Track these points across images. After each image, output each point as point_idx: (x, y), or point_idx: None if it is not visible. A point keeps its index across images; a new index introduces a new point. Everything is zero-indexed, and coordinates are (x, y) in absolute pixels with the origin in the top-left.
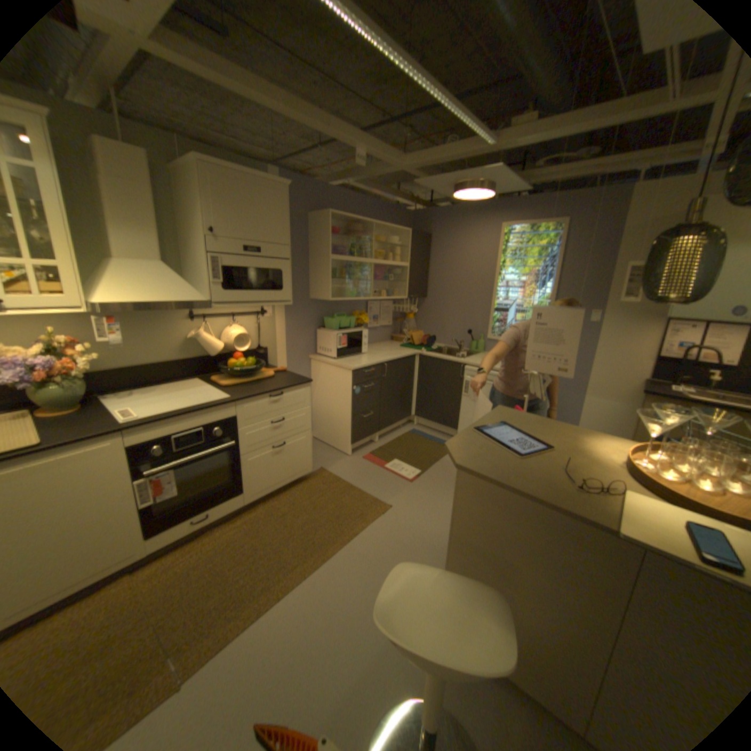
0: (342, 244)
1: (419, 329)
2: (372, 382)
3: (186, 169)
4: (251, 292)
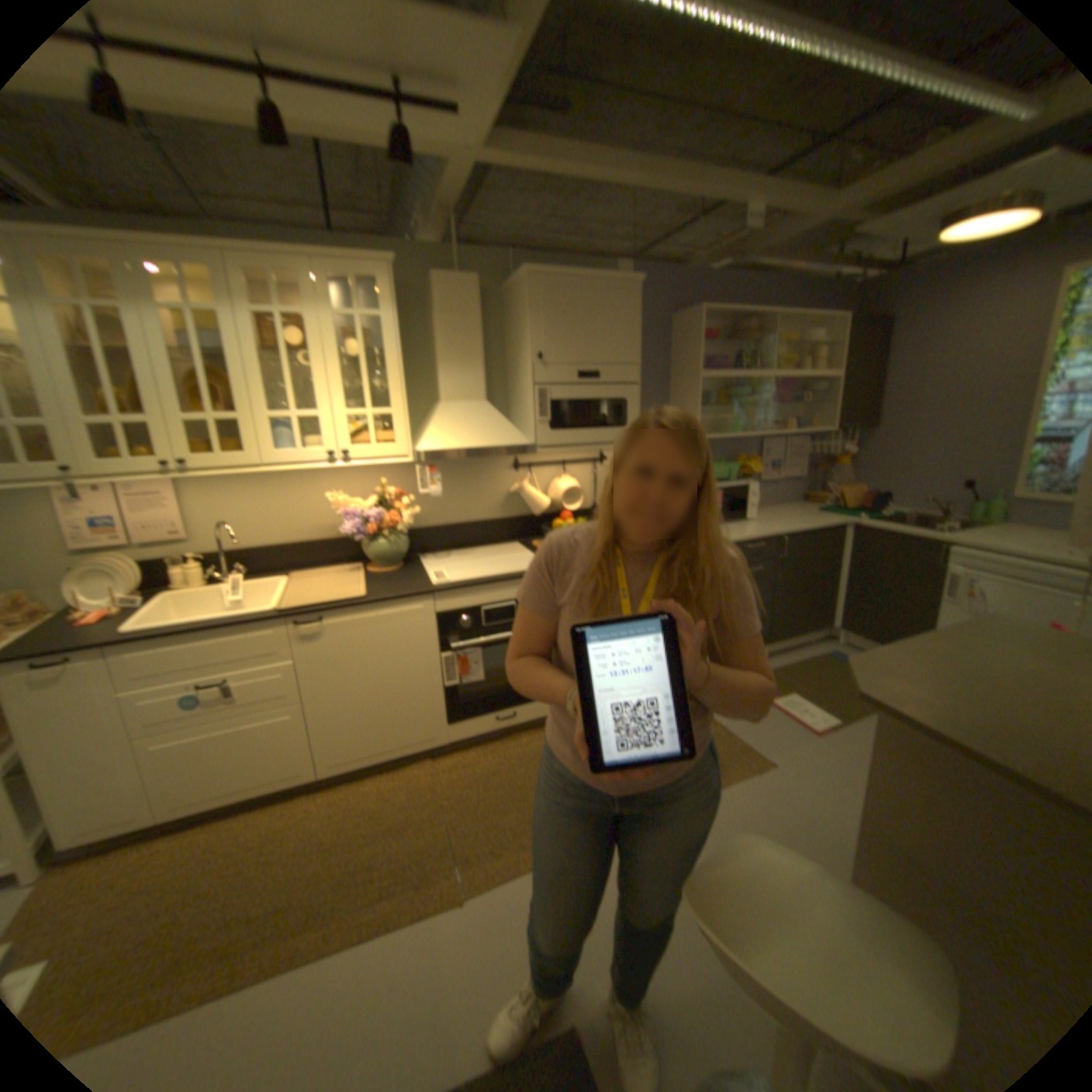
0: (722, 351)
1: (860, 481)
2: (761, 563)
3: (516, 285)
4: (583, 429)
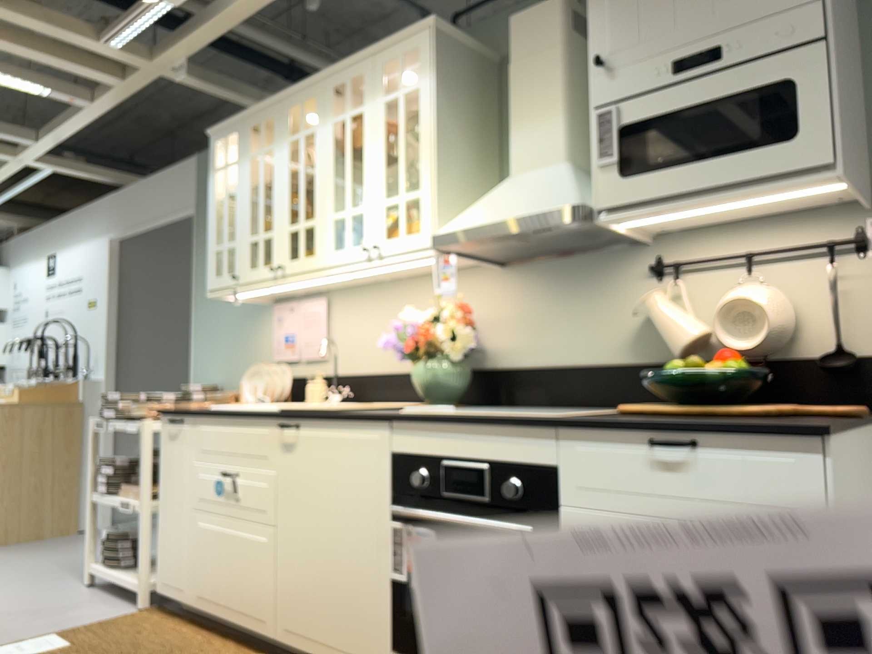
0: None
1: None
2: None
3: None
4: (689, 165)
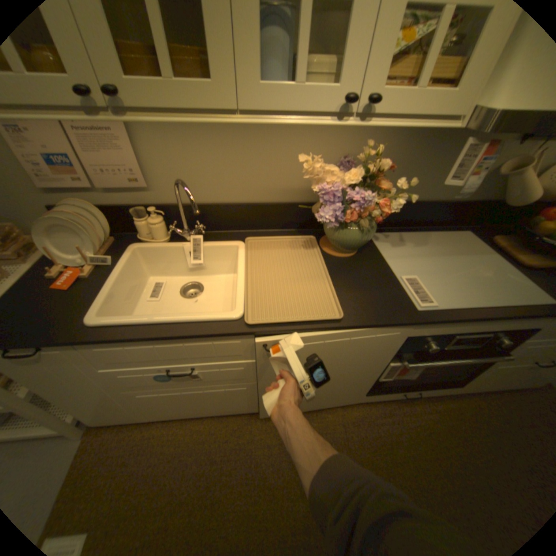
0: None
1: None
2: None
3: None
4: None
